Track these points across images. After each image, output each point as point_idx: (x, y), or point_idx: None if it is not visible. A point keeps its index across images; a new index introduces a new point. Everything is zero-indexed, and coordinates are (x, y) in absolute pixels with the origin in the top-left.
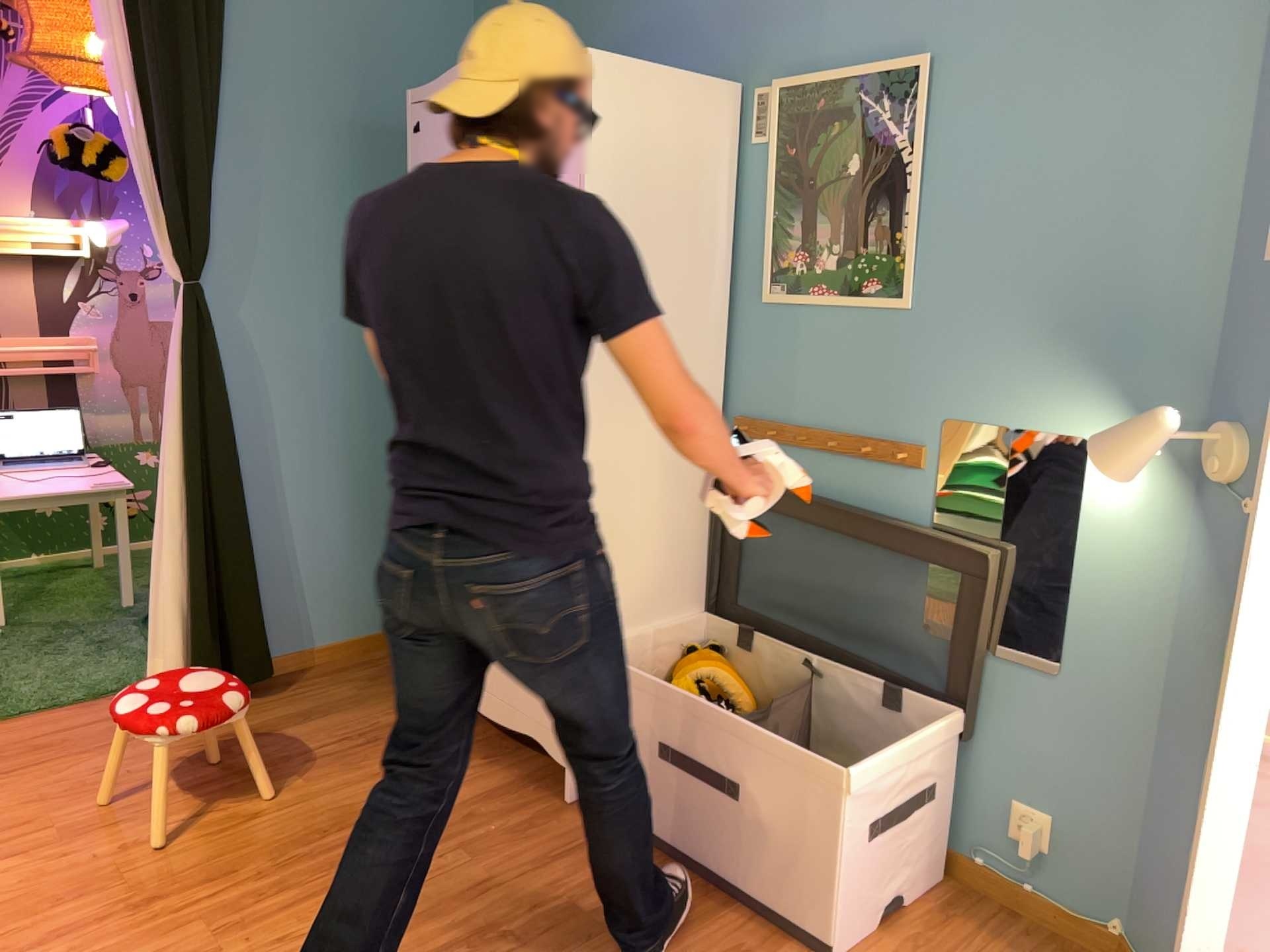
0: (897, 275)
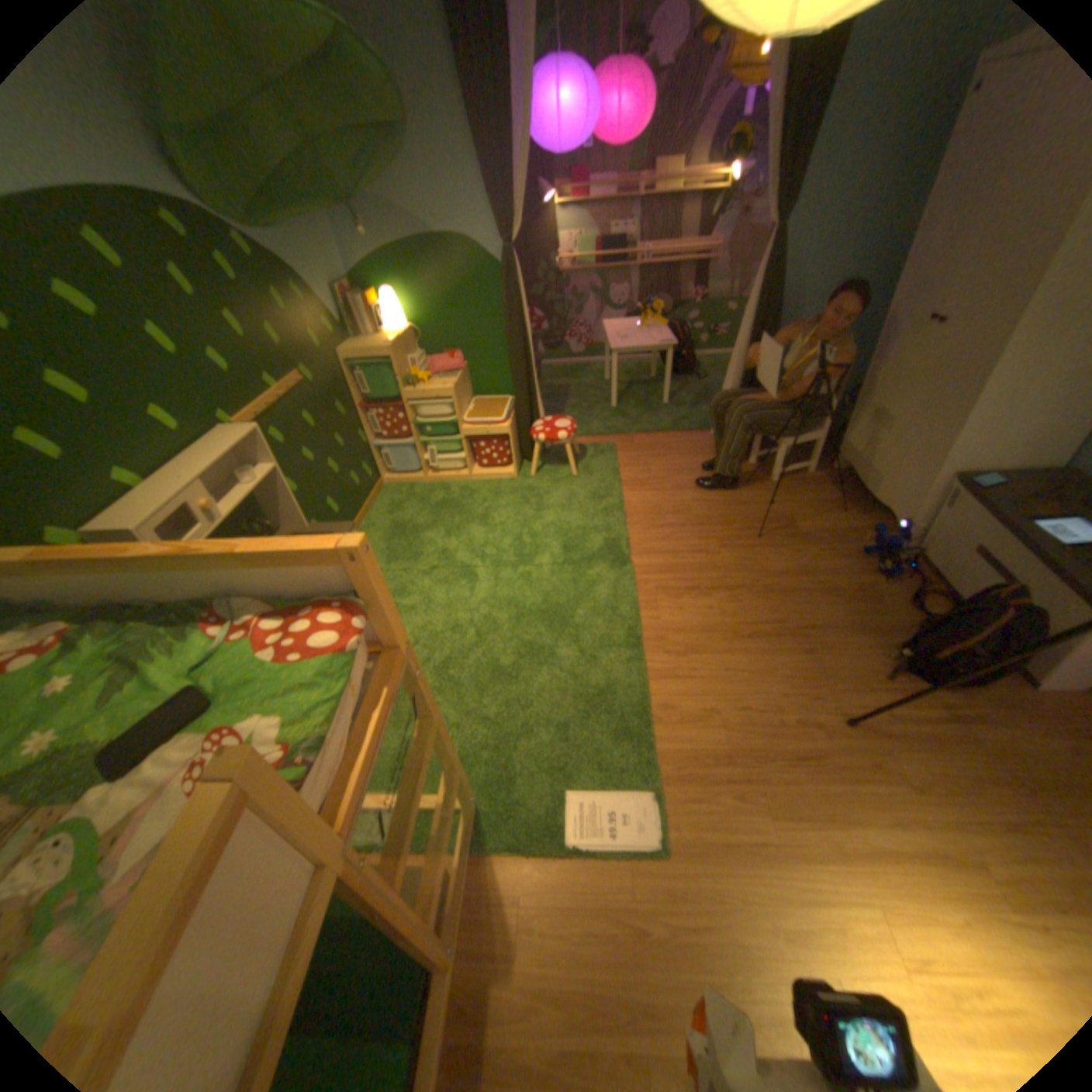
0: None
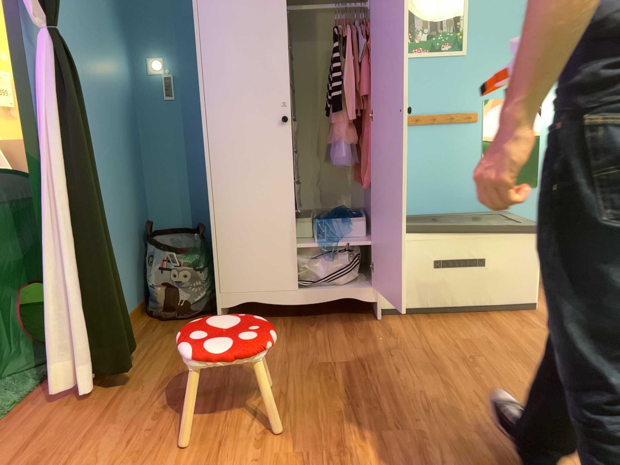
0: (458, 41)
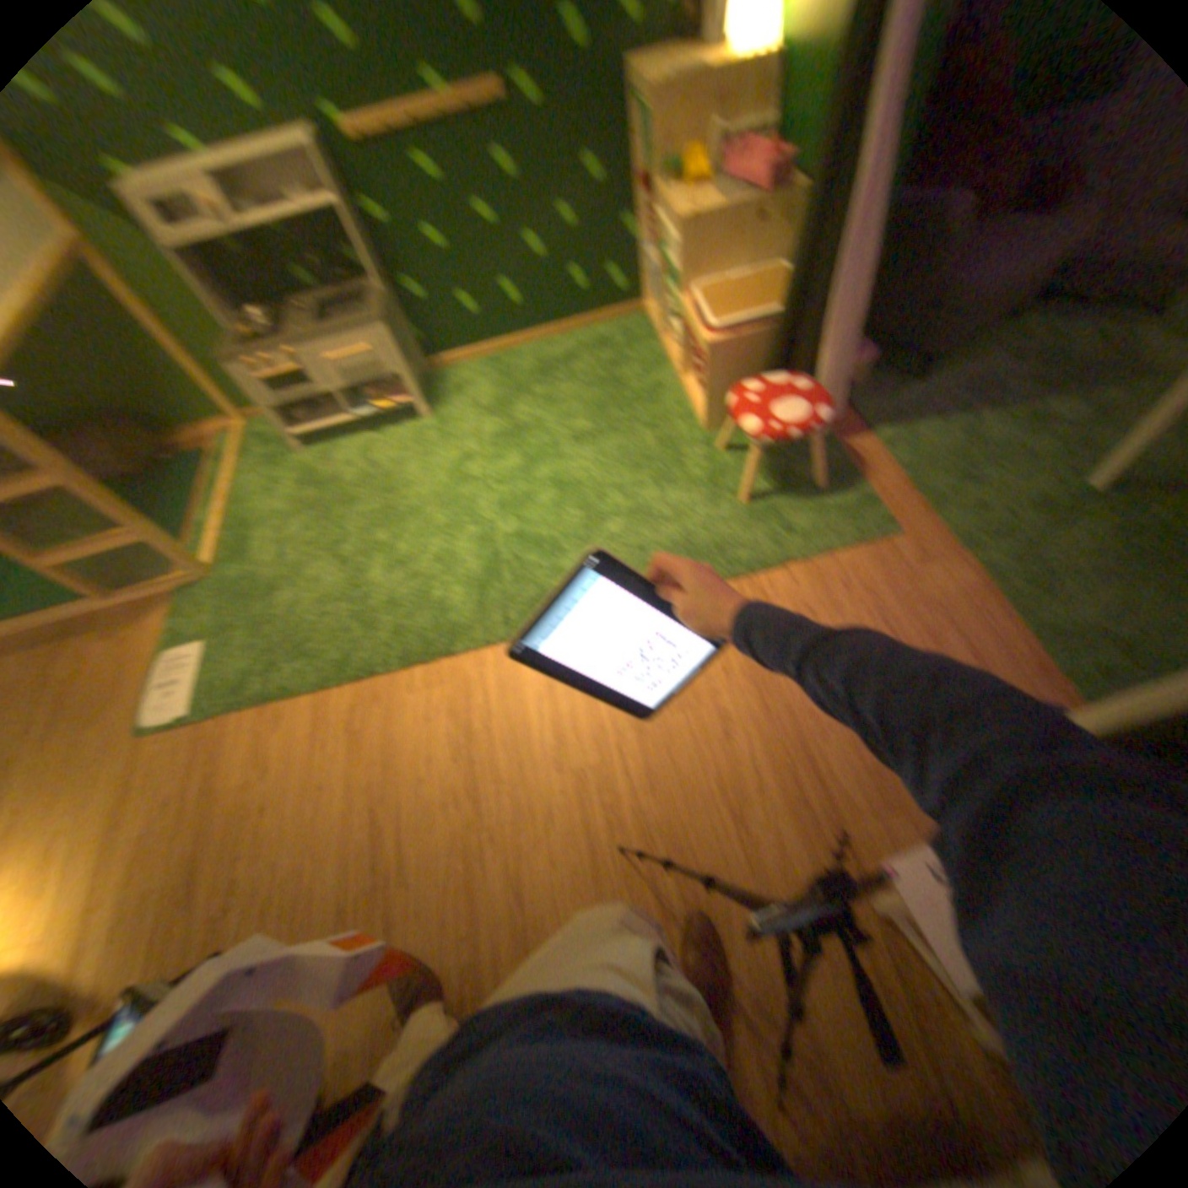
0: None
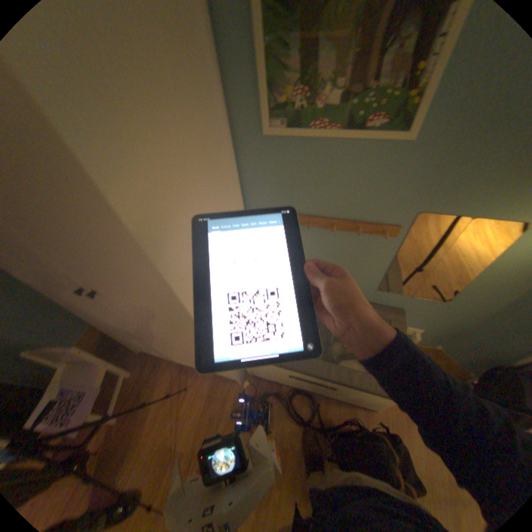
0: (411, 109)
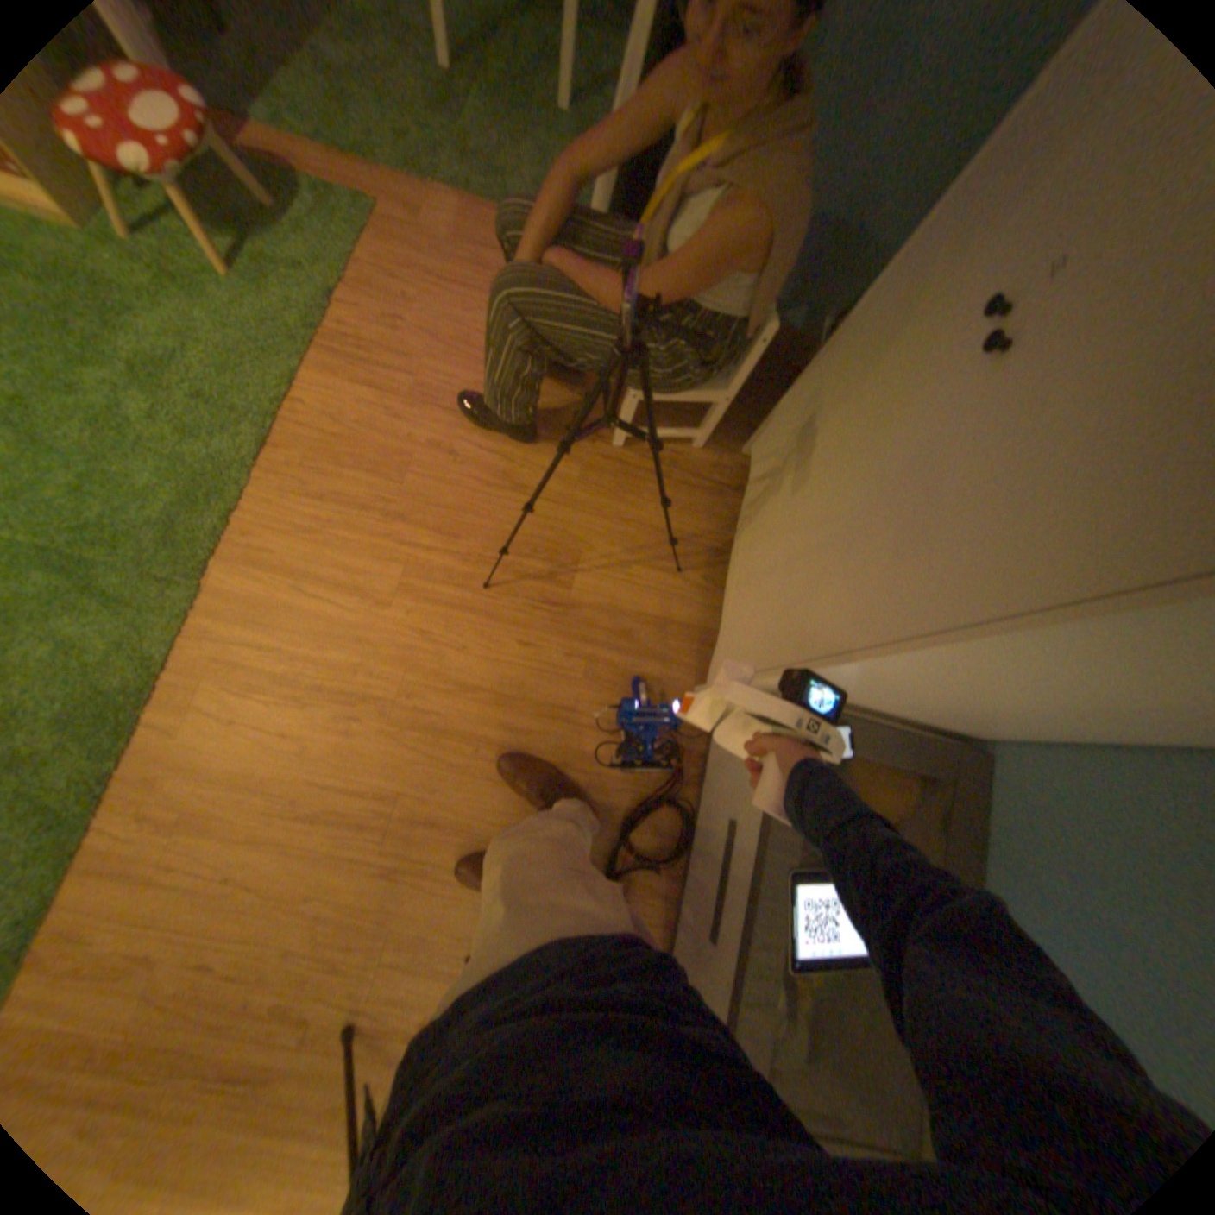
0: None
